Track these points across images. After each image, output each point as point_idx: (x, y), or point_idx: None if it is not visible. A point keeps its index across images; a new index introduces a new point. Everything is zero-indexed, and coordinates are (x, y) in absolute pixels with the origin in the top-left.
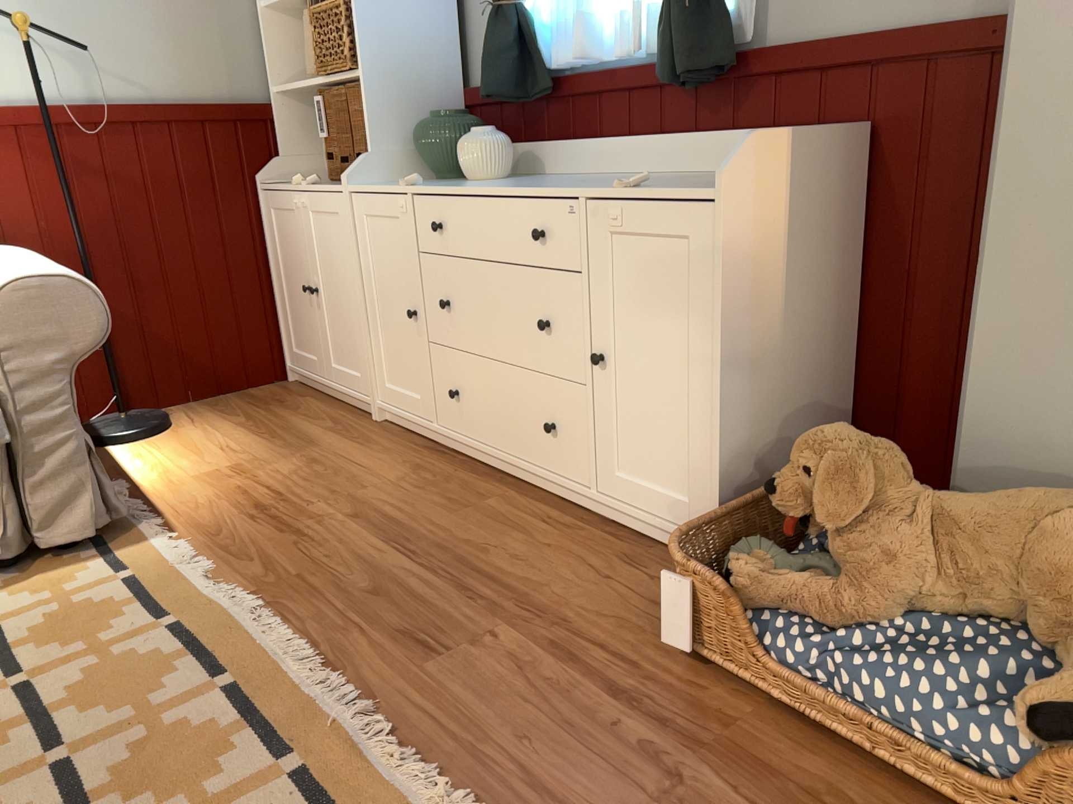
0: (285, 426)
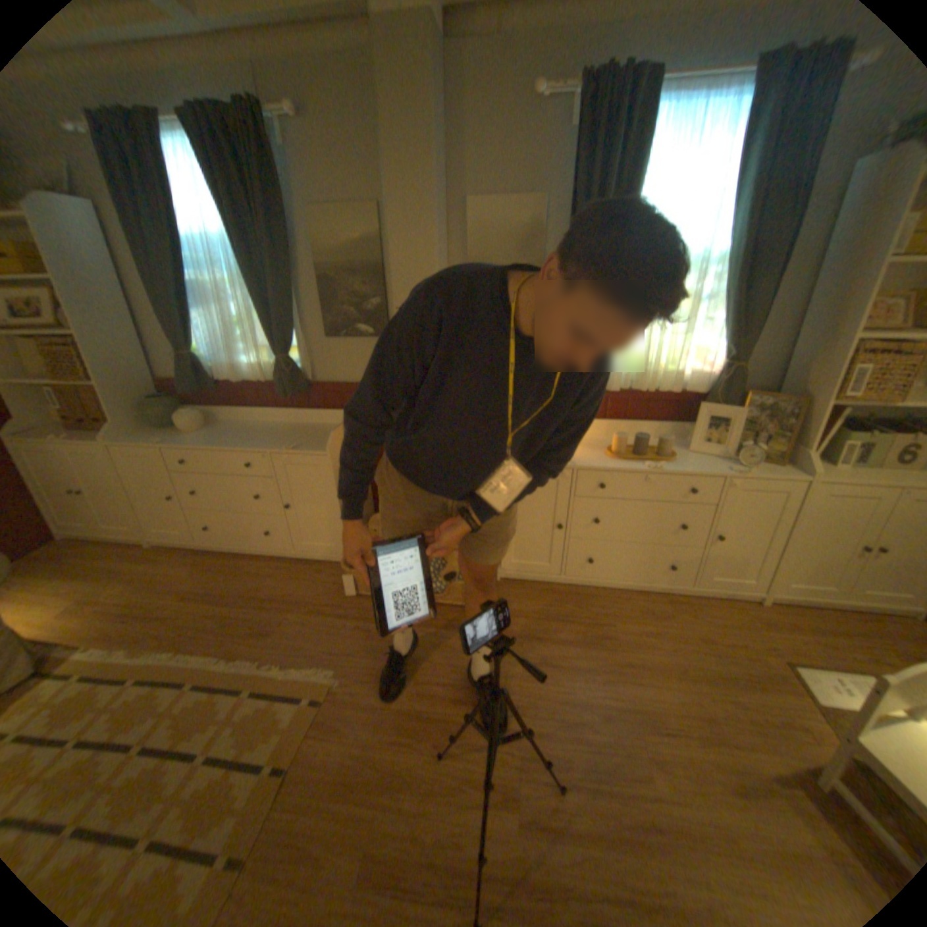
0: (86, 570)
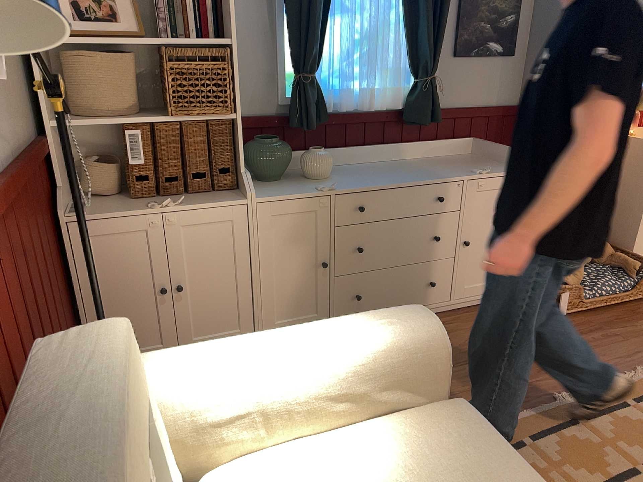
0: None
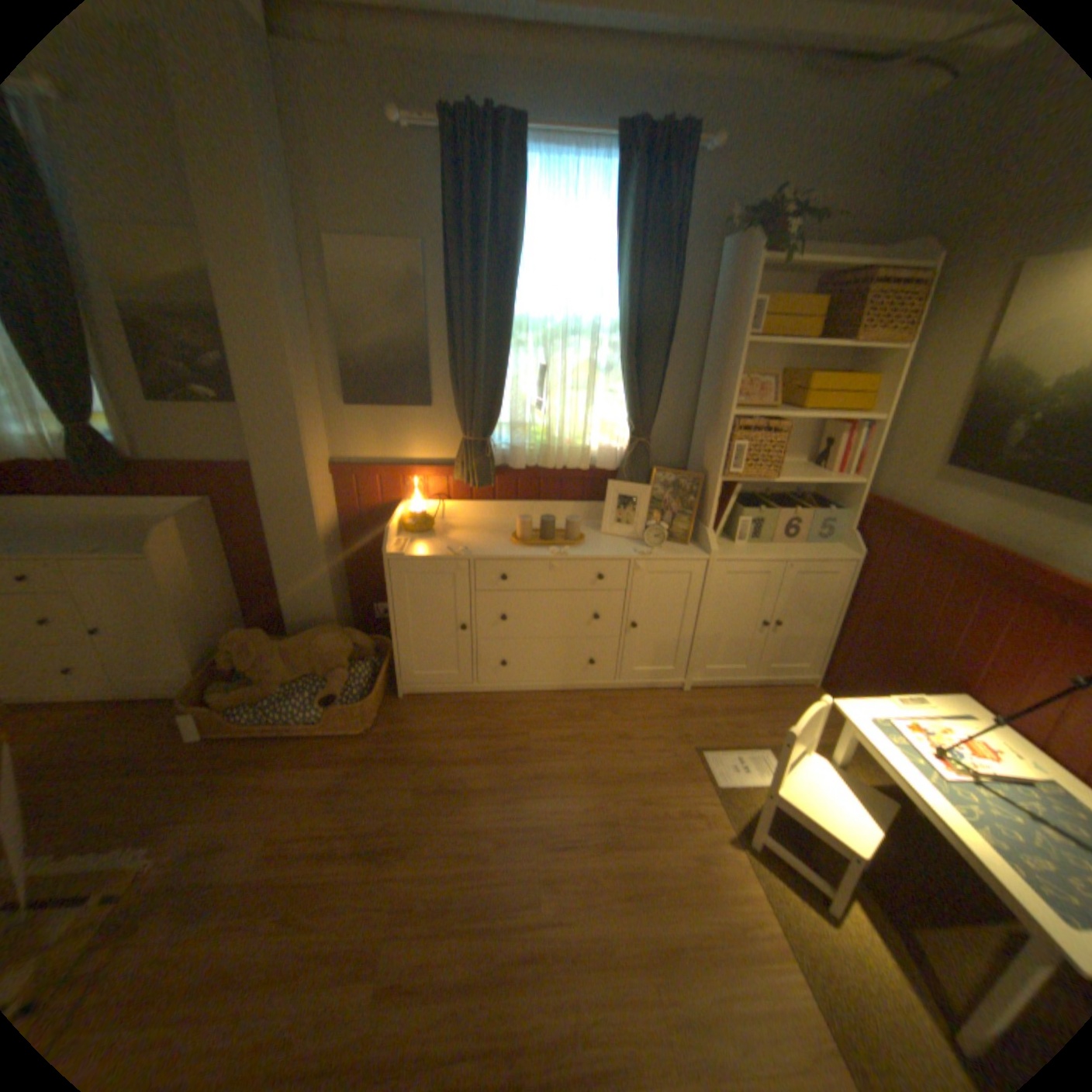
0: None
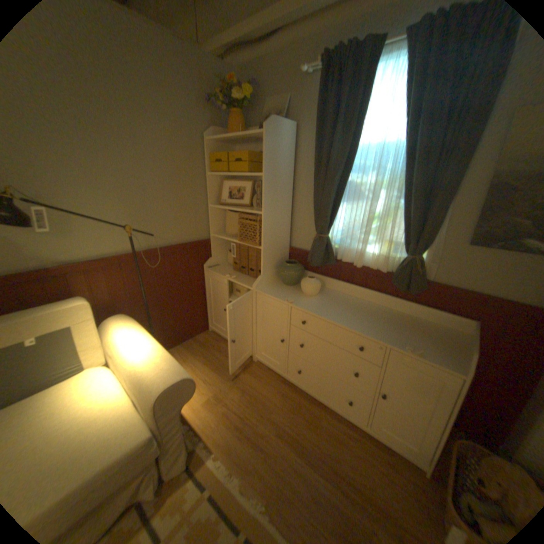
0: (221, 364)
